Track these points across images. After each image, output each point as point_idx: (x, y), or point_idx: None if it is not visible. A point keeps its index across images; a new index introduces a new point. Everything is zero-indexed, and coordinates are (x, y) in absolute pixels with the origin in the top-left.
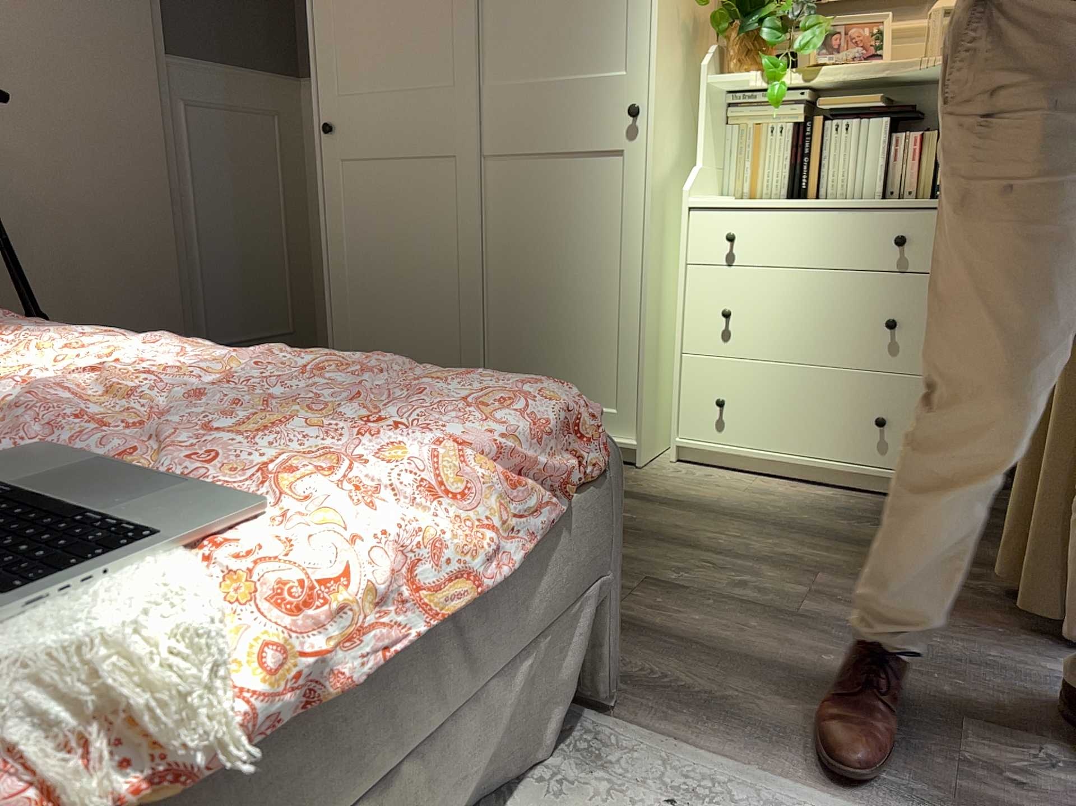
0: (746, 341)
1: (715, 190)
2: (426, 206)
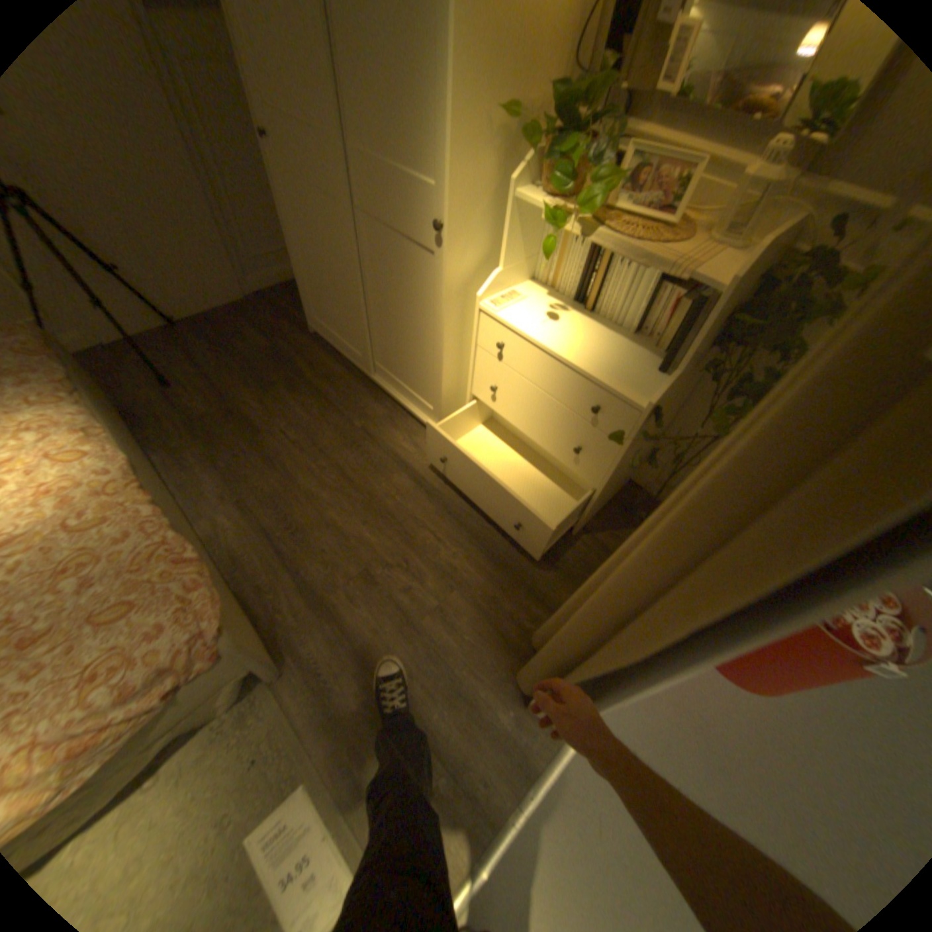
0: (503, 408)
1: (525, 275)
2: (329, 229)
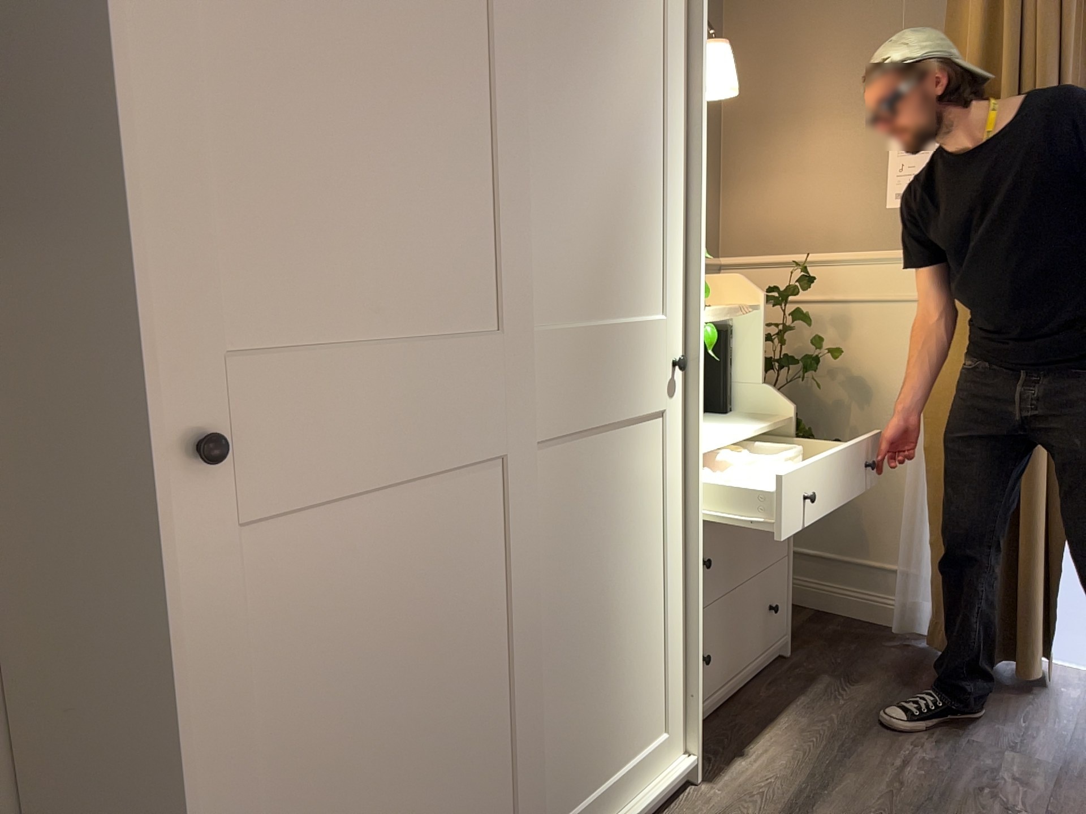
0: (708, 580)
1: None
2: (460, 557)
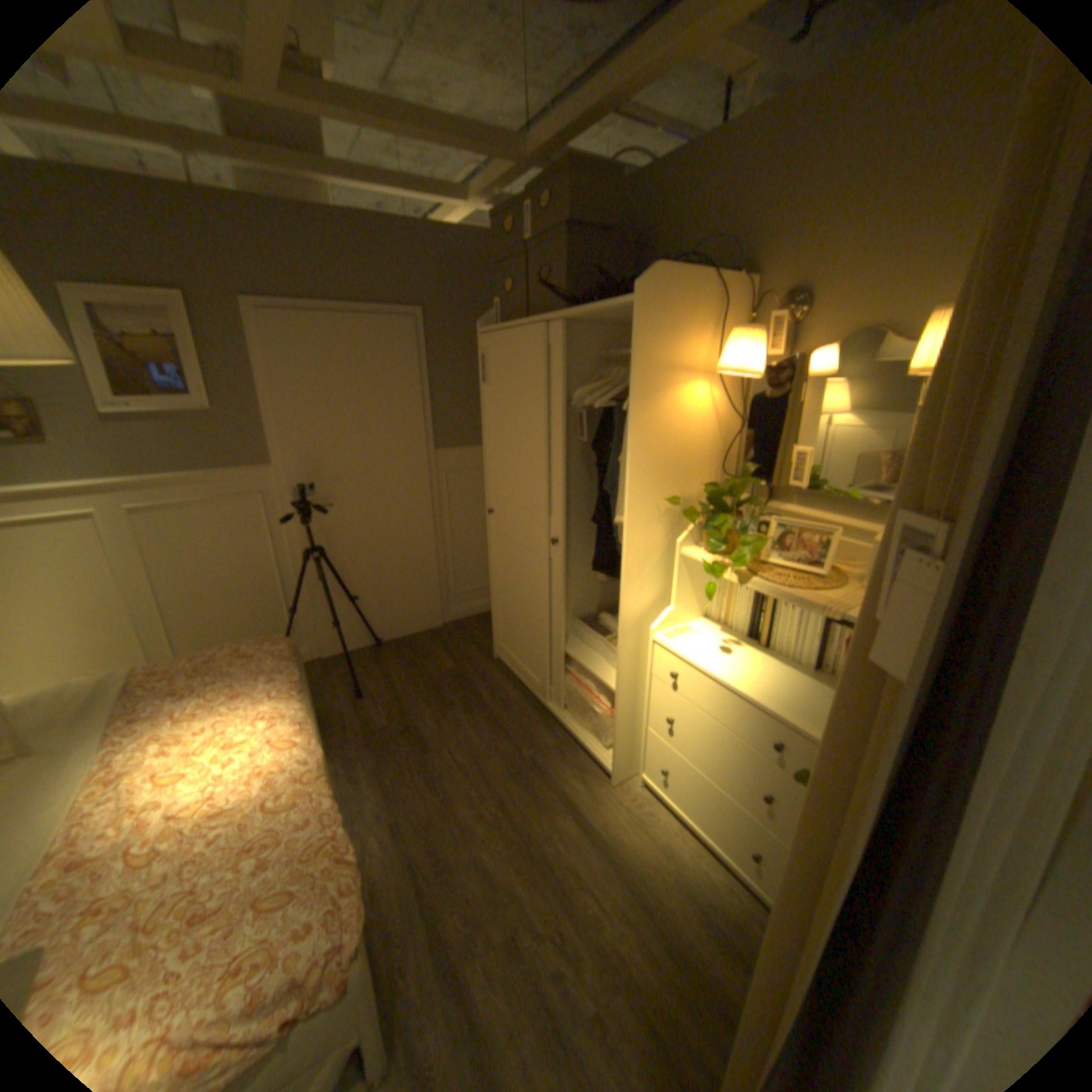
0: (681, 744)
1: (697, 613)
2: (526, 573)
